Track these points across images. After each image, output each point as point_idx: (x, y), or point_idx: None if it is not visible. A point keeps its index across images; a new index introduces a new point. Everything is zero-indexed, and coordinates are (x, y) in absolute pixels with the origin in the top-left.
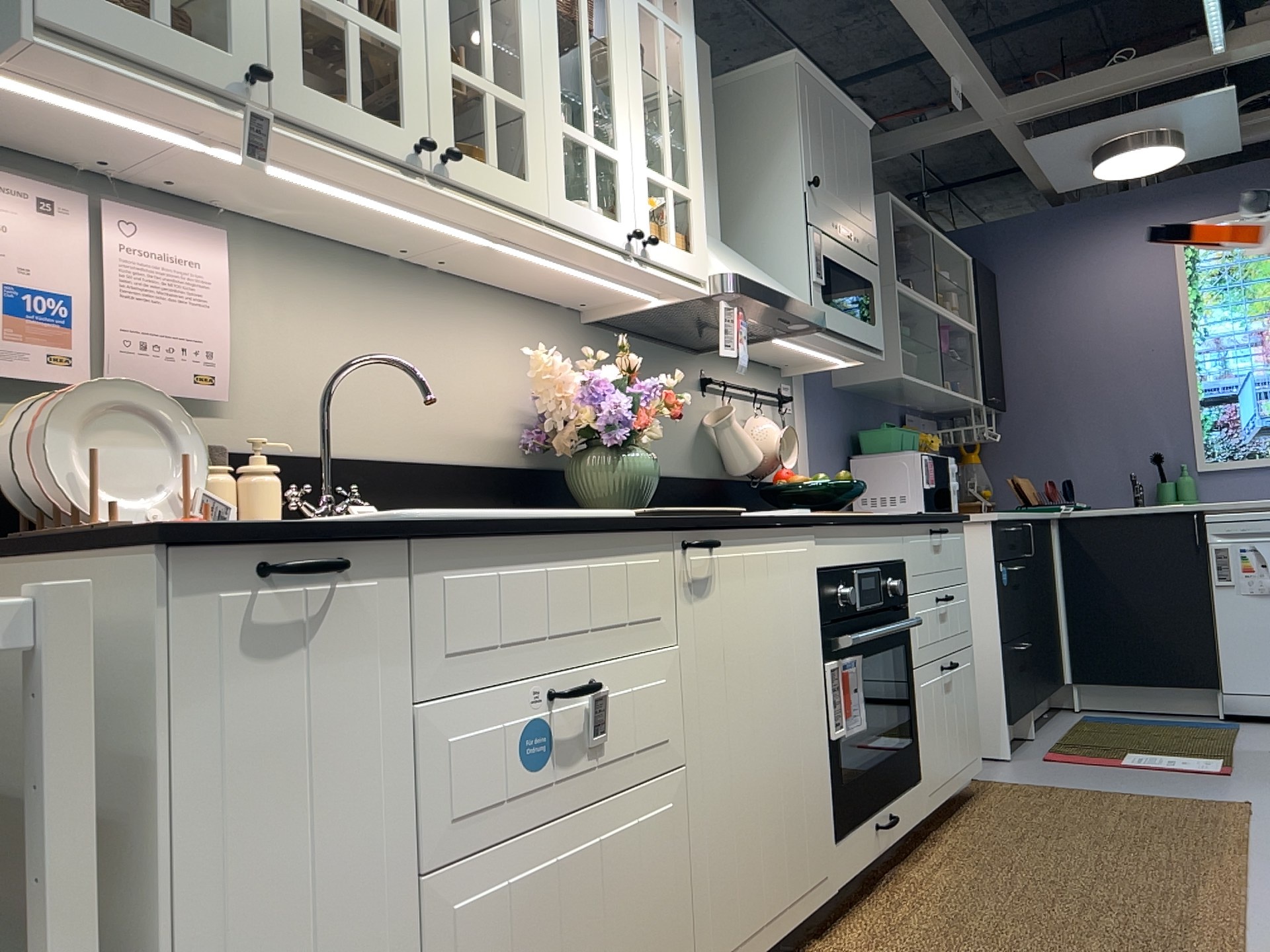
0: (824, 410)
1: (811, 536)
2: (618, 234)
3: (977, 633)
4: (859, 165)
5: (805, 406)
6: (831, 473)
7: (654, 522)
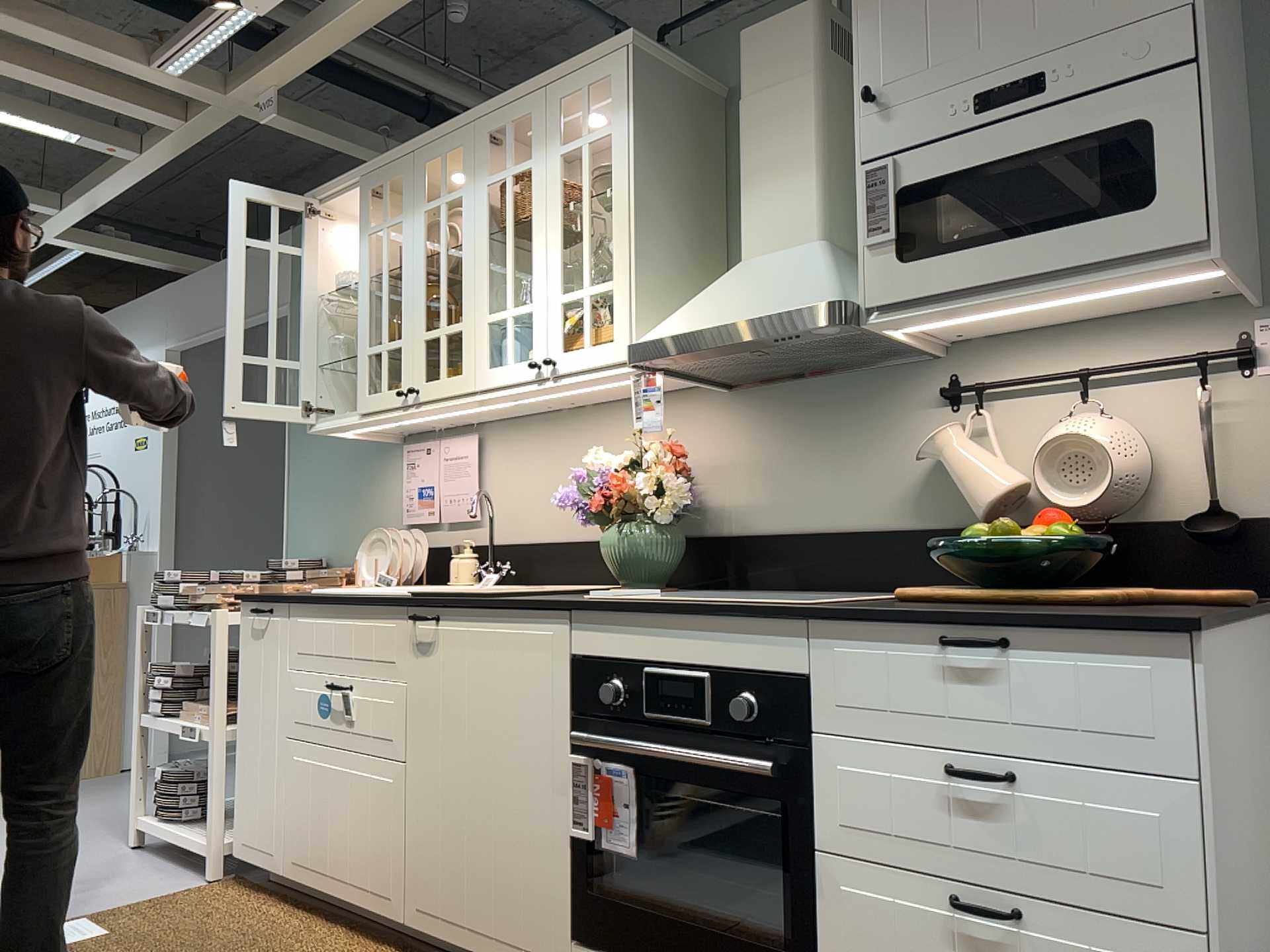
0: None
1: (557, 620)
2: (527, 369)
3: None
4: None
5: None
6: None
7: (387, 600)
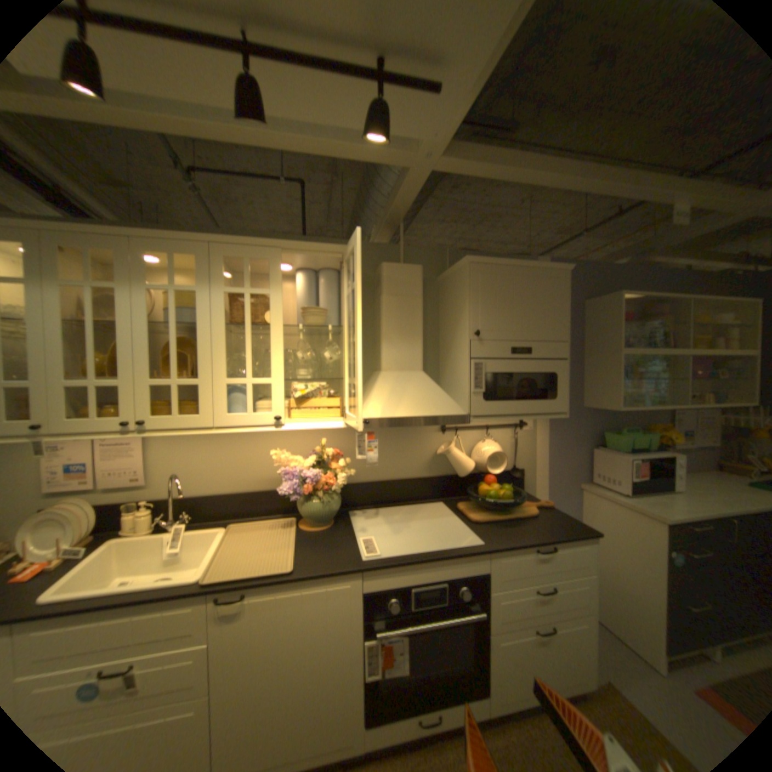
0: (566, 423)
1: (354, 578)
2: (268, 419)
3: (650, 588)
4: (546, 300)
5: (545, 424)
6: (570, 458)
7: (184, 595)
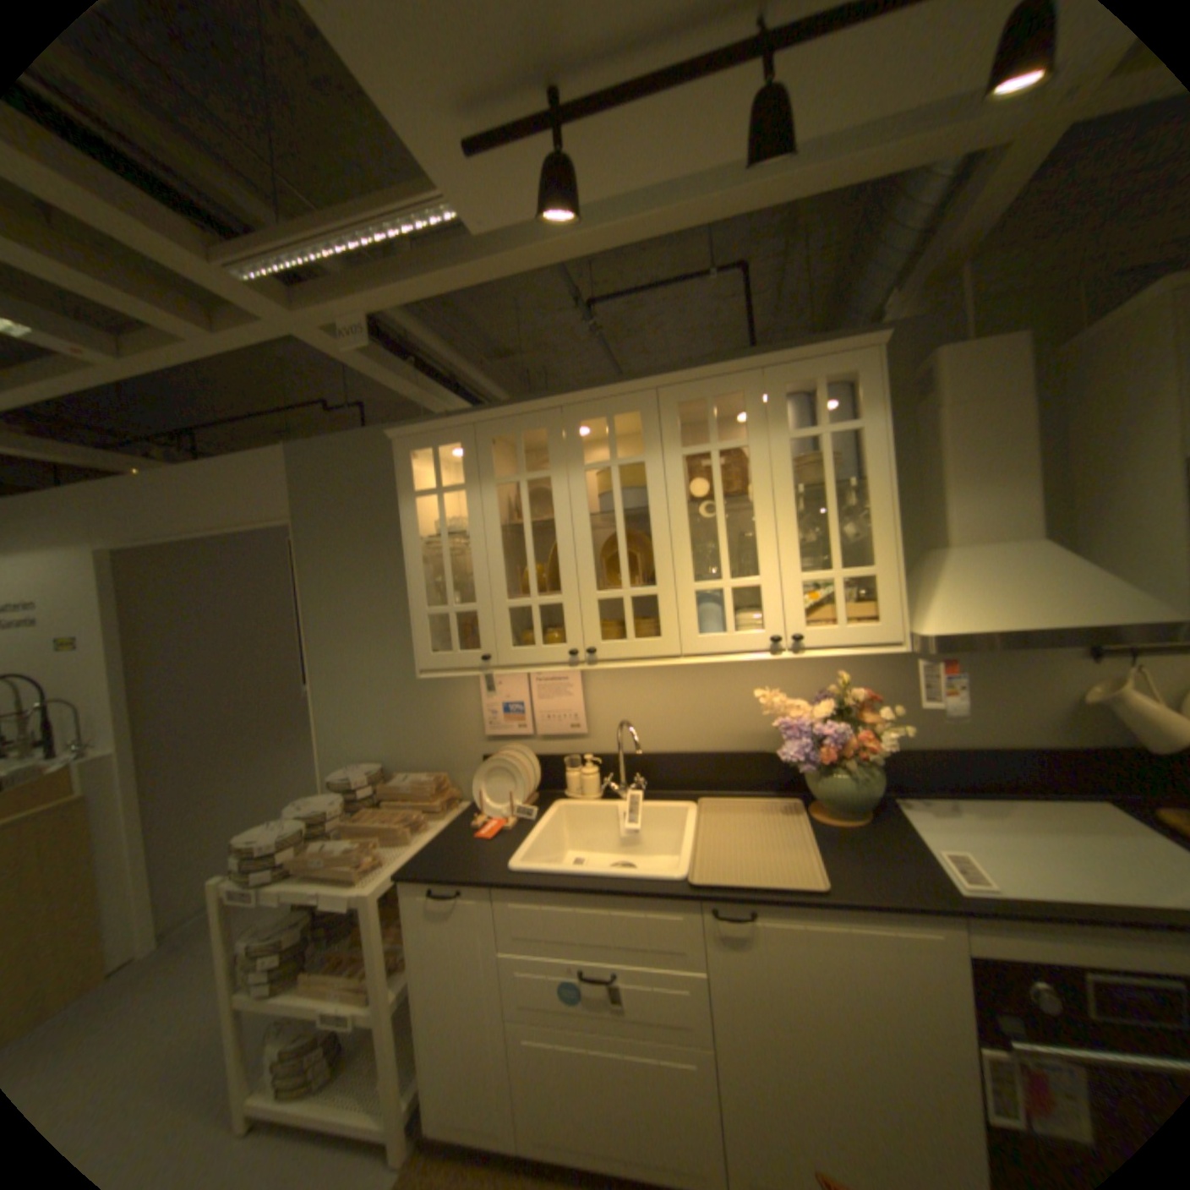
0: None
1: (952, 927)
2: (760, 641)
3: None
4: None
5: None
6: None
7: (672, 896)
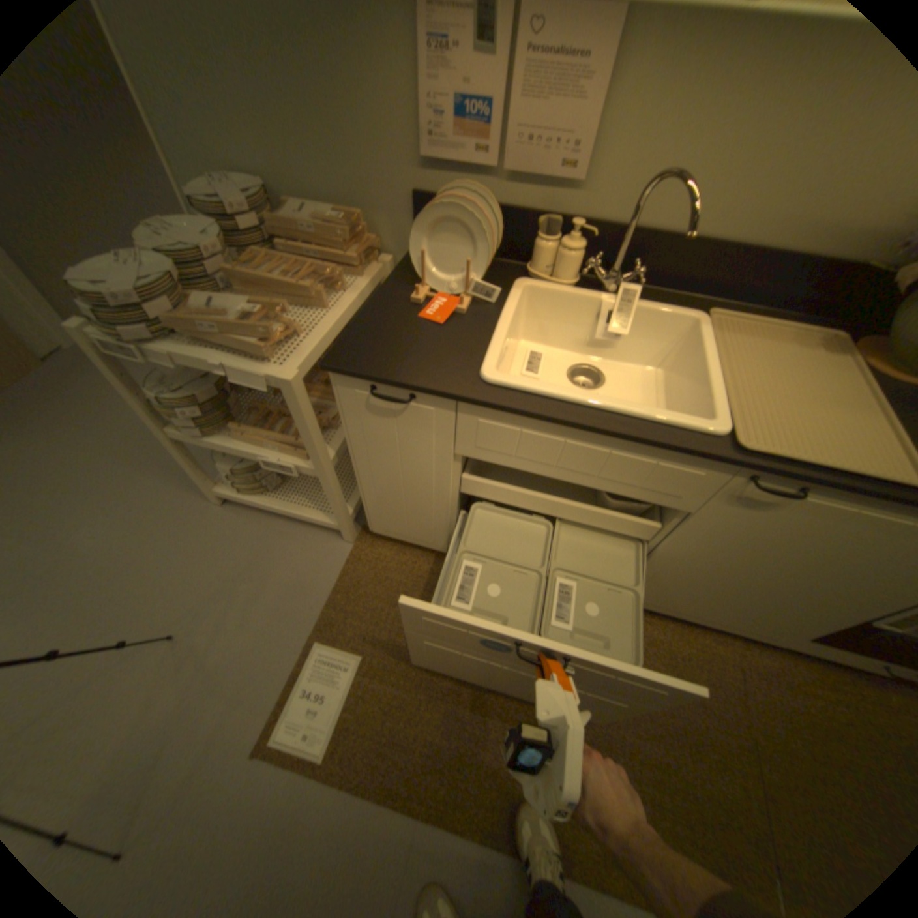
0: None
1: None
2: None
3: None
4: None
5: None
6: None
7: (713, 456)
